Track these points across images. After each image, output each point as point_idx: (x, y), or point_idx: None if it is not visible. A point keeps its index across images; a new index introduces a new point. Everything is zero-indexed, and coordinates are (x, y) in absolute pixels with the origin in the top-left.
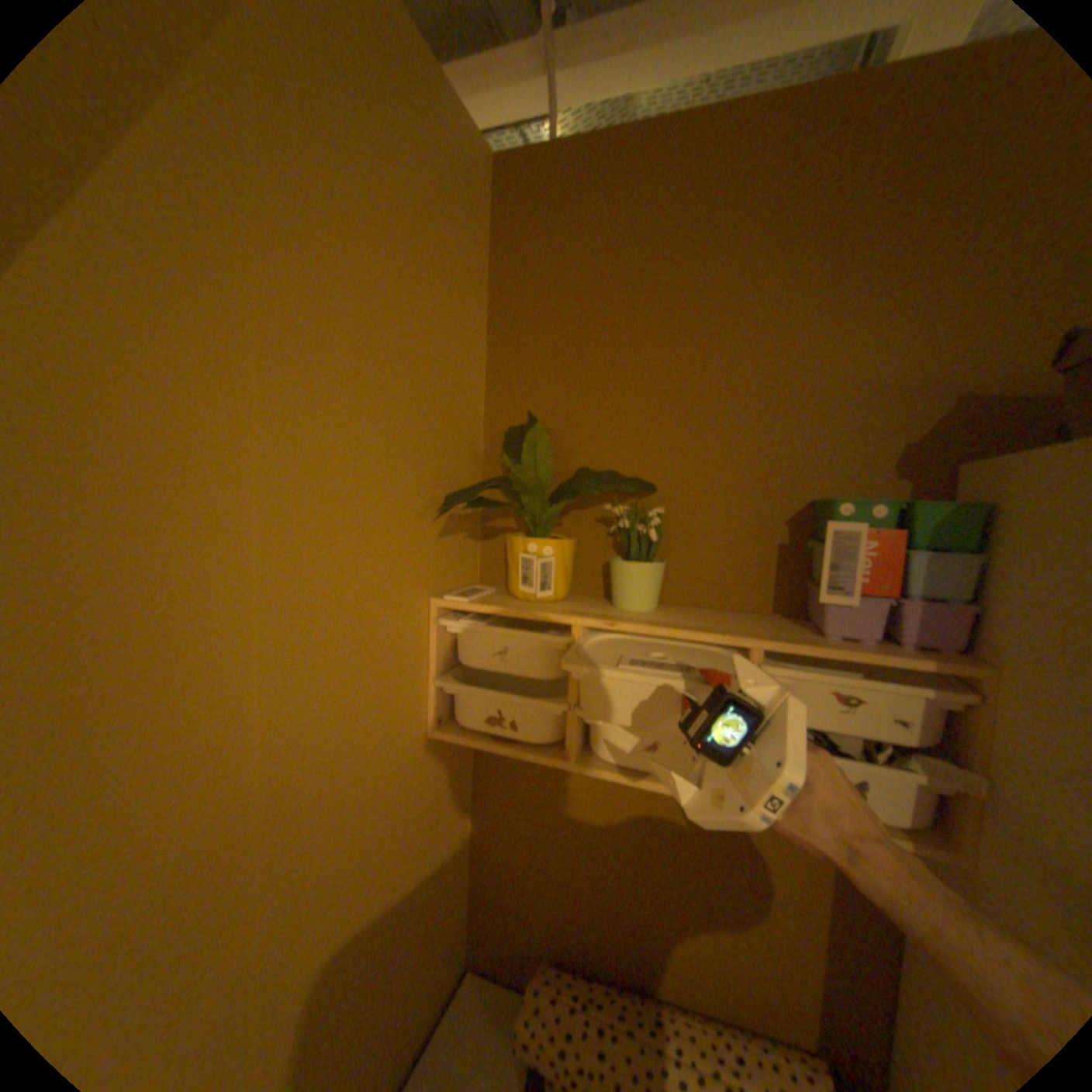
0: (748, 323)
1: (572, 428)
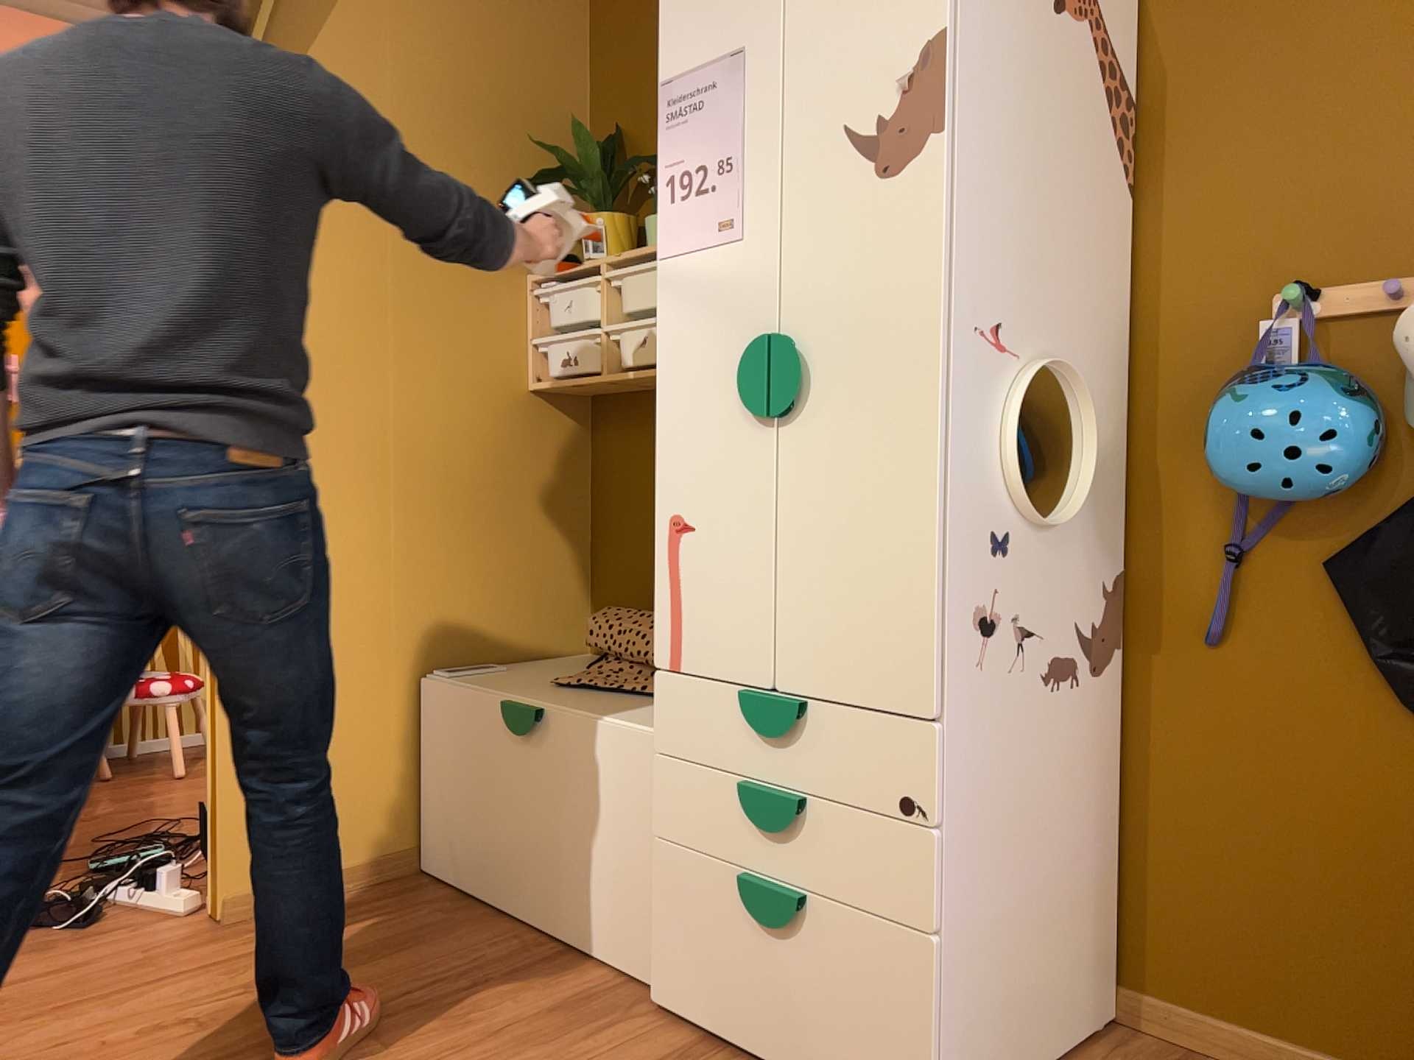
0: None
1: (642, 133)
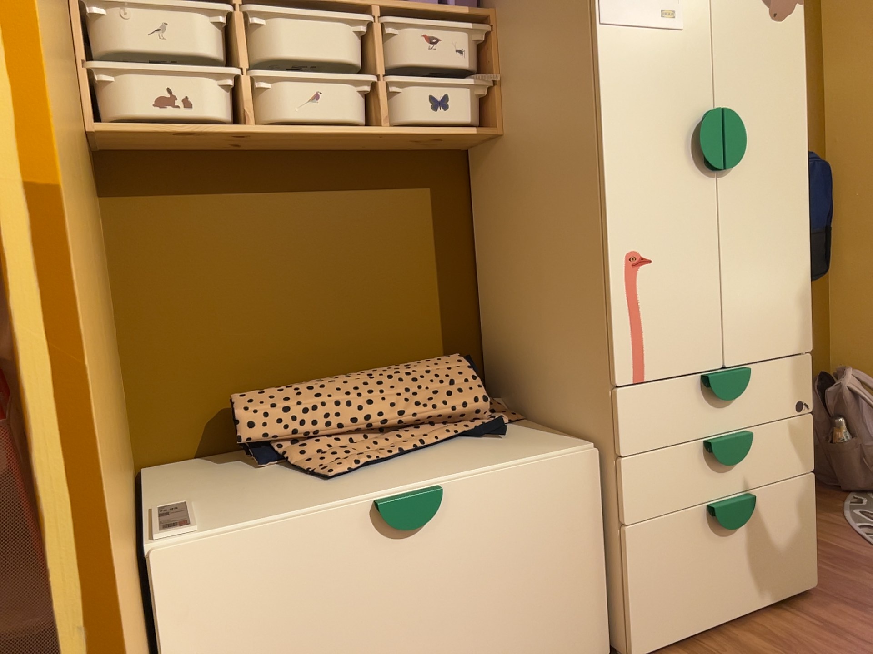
0: None
1: None
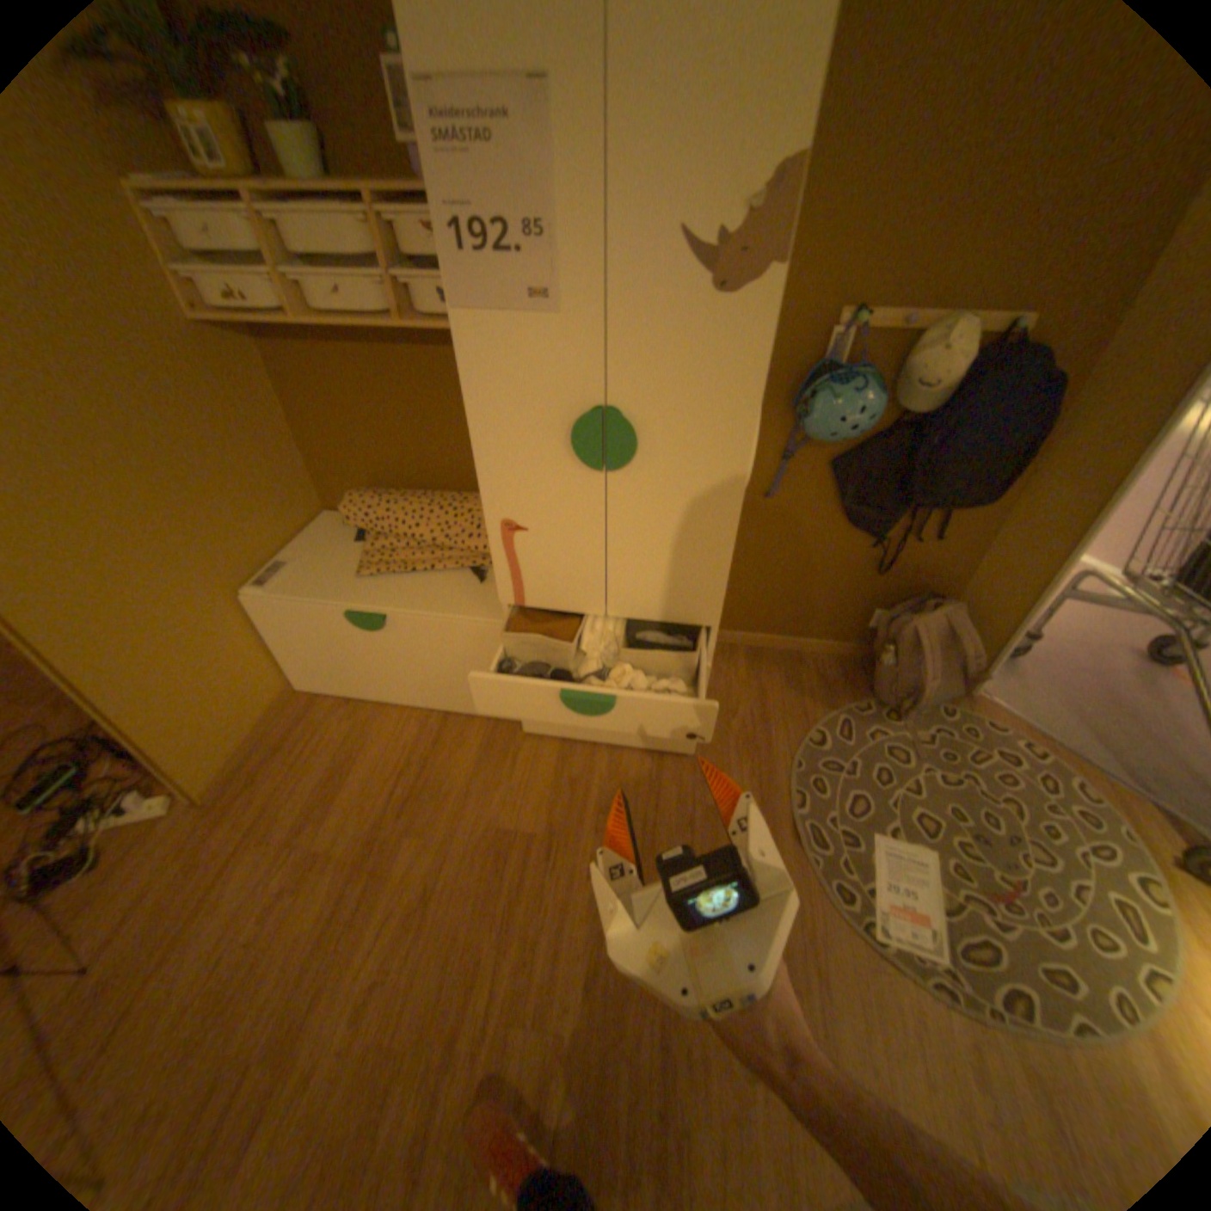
0: None
1: None
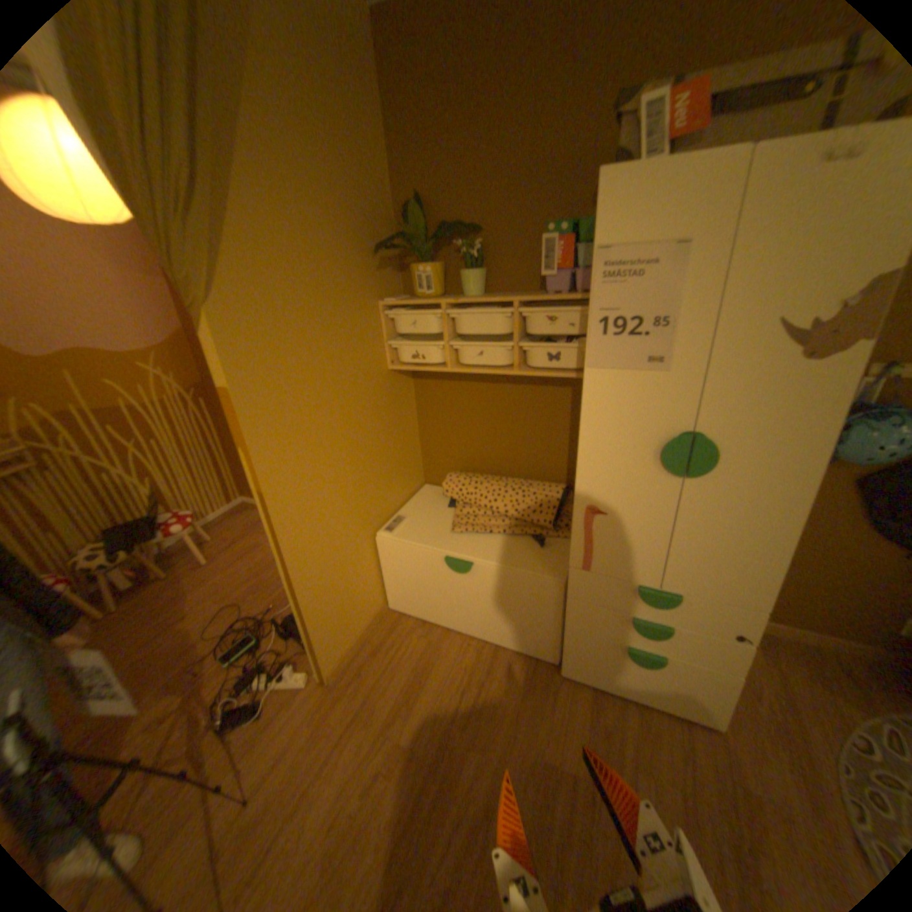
0: (518, 120)
1: (436, 199)
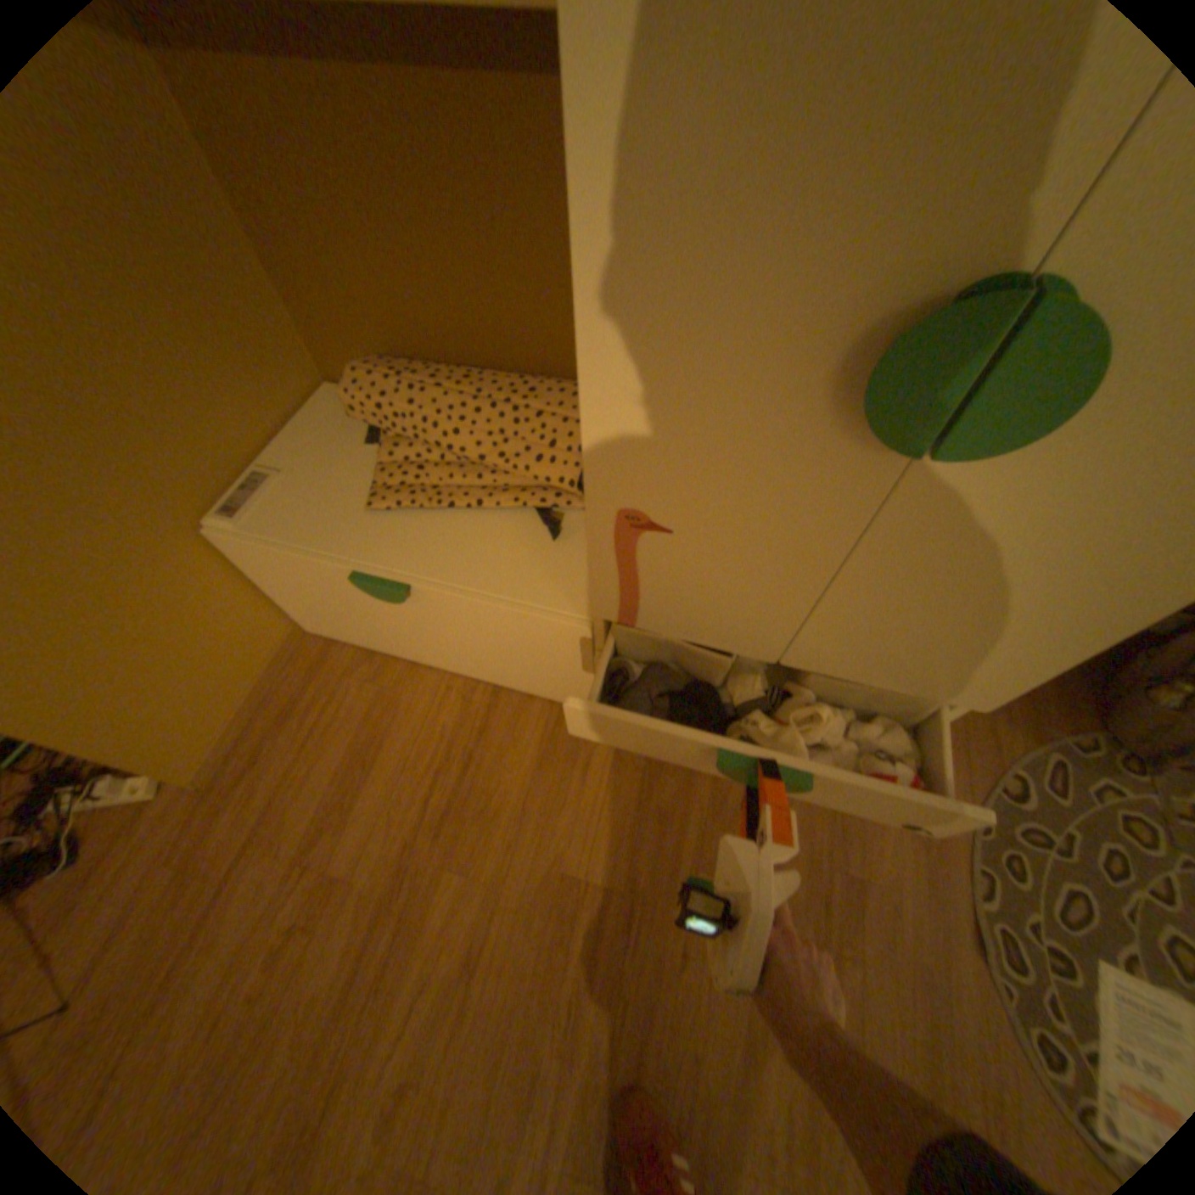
0: None
1: None
